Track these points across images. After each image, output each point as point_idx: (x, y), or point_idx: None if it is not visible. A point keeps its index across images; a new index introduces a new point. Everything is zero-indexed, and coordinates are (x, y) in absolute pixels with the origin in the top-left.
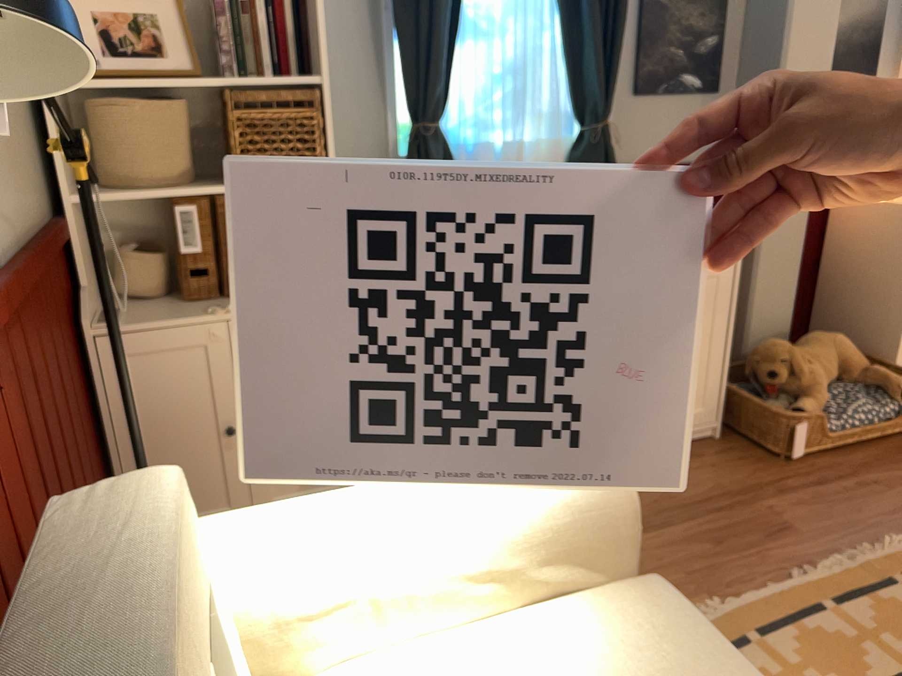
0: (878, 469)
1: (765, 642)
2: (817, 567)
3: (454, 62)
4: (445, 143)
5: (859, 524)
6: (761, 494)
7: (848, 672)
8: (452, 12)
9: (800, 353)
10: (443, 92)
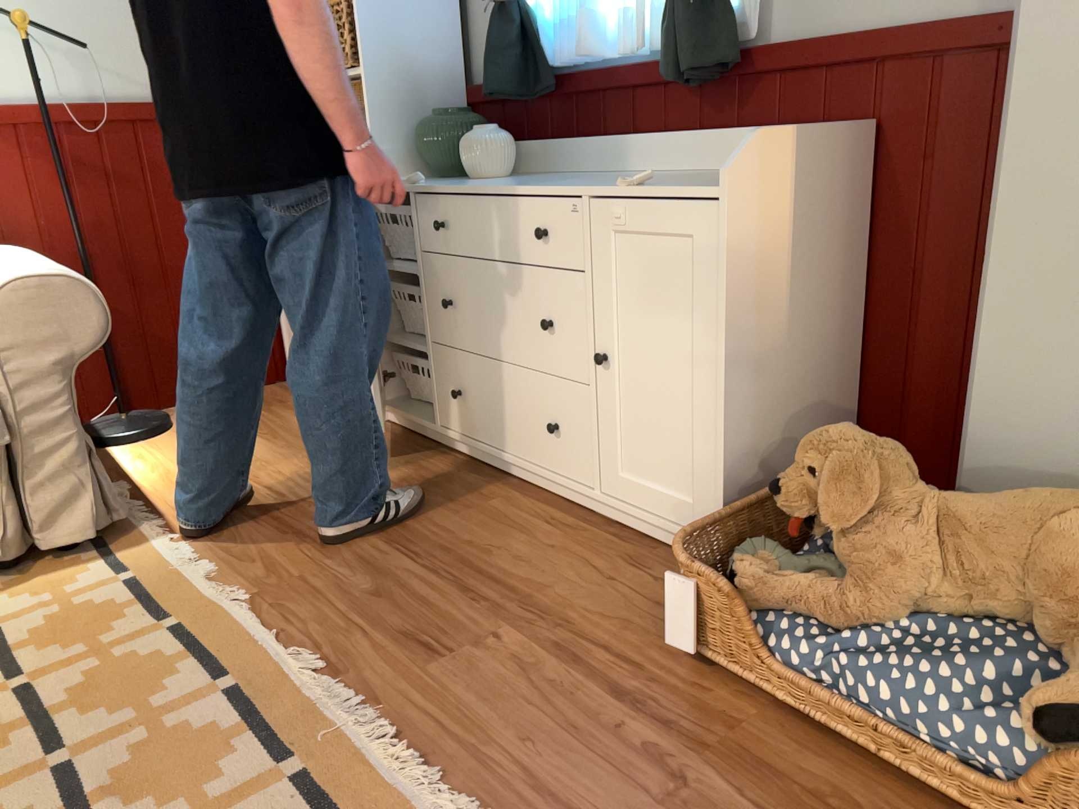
0: (756, 788)
1: (162, 630)
2: (322, 676)
3: None
4: (524, 27)
5: (479, 735)
6: (536, 625)
7: (90, 691)
8: None
9: (863, 475)
10: None
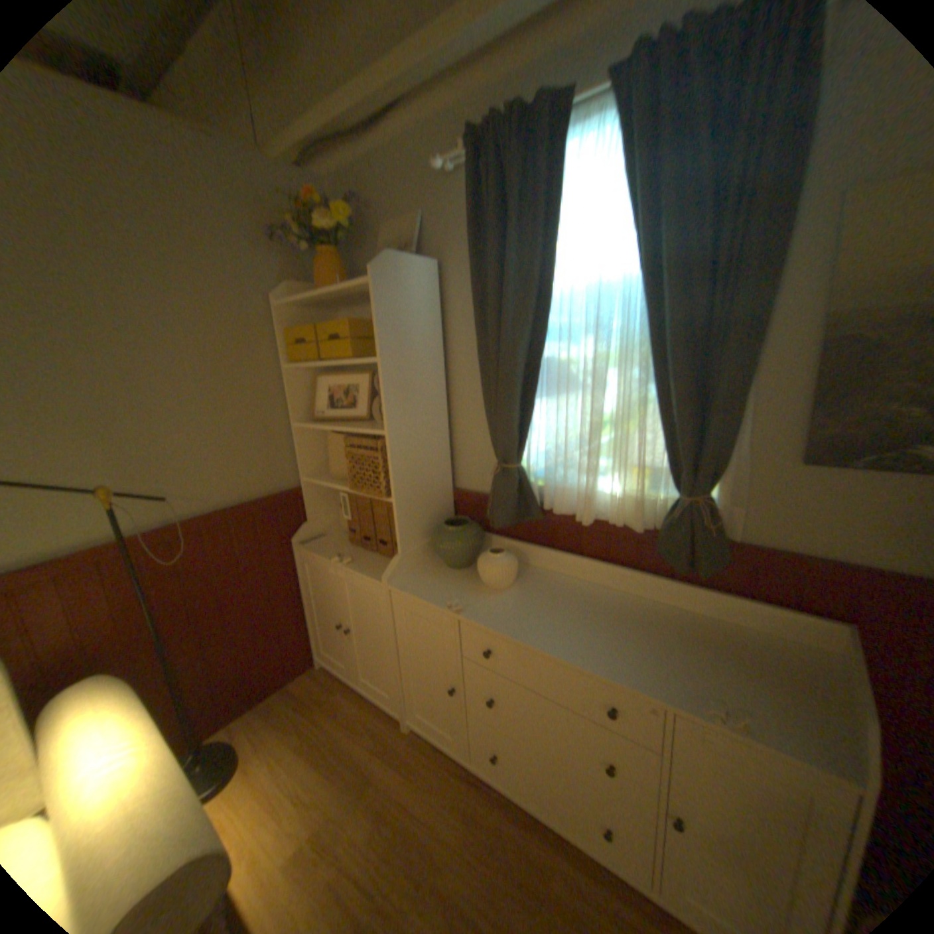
0: None
1: None
2: None
3: (536, 413)
4: (525, 480)
5: None
6: None
7: None
8: (526, 372)
9: None
10: (517, 440)
